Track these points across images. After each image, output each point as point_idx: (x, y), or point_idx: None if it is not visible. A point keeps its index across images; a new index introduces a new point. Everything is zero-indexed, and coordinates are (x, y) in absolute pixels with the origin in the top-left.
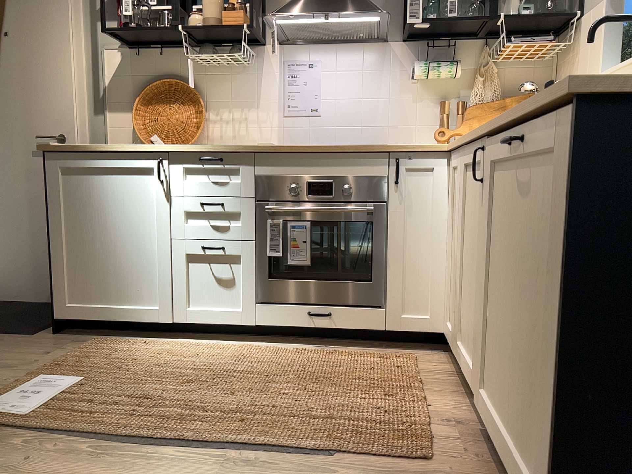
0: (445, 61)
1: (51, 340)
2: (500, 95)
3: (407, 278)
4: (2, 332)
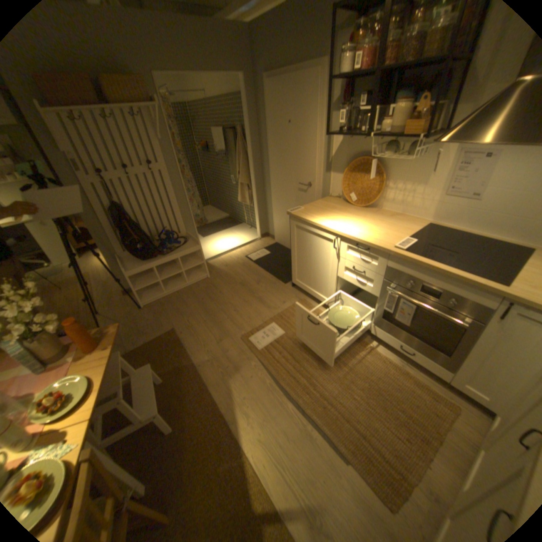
0: None
1: (289, 290)
2: None
3: (481, 371)
4: (277, 277)
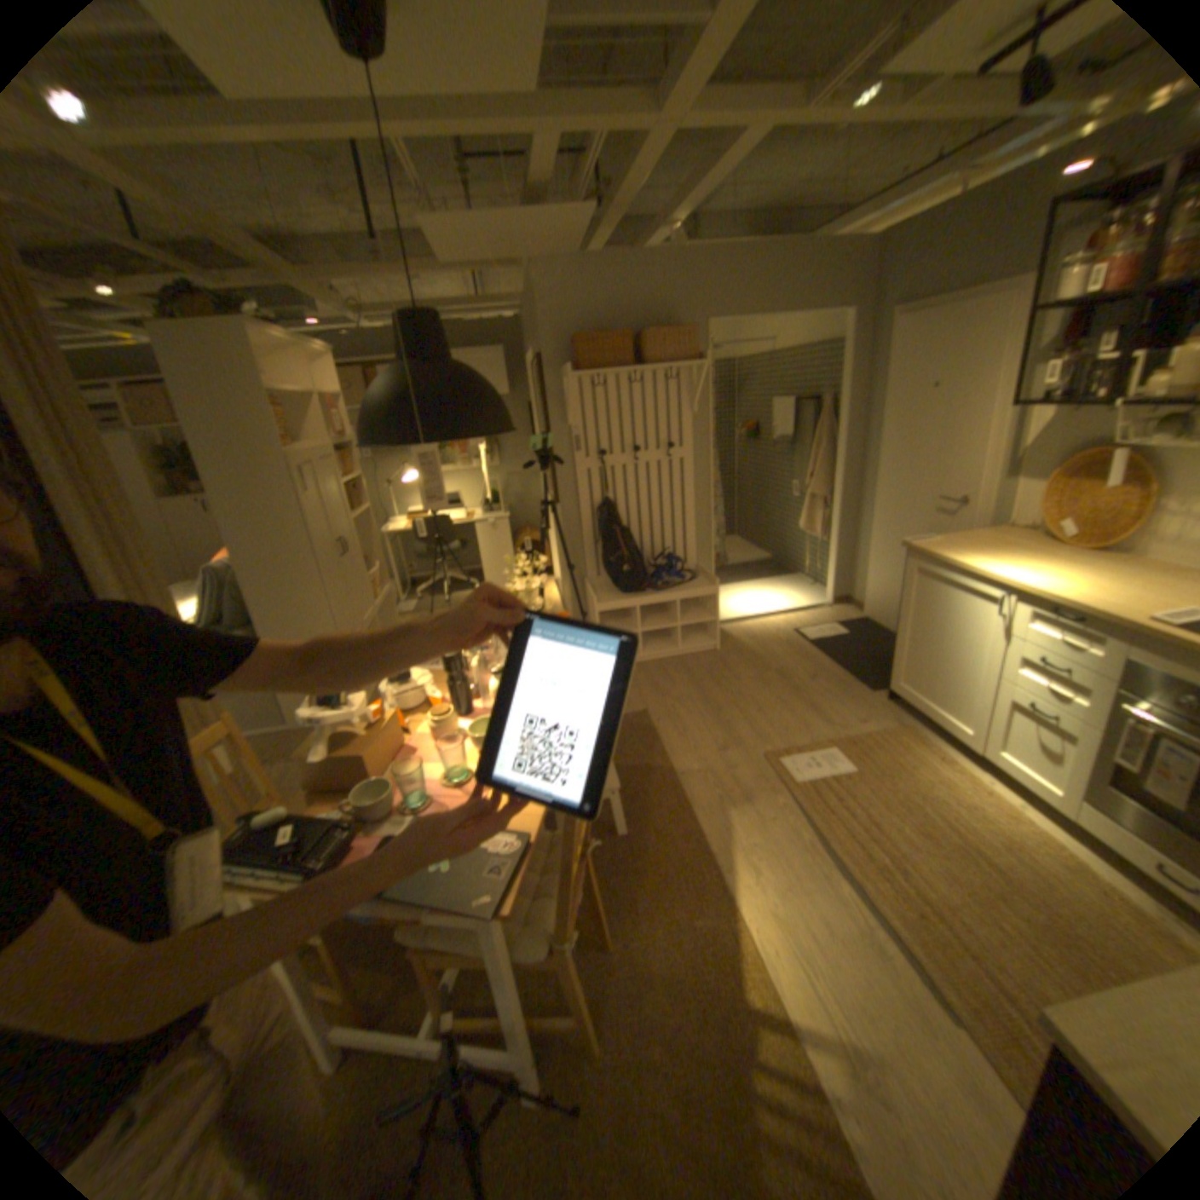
0: None
1: (881, 705)
2: None
3: None
4: (857, 677)
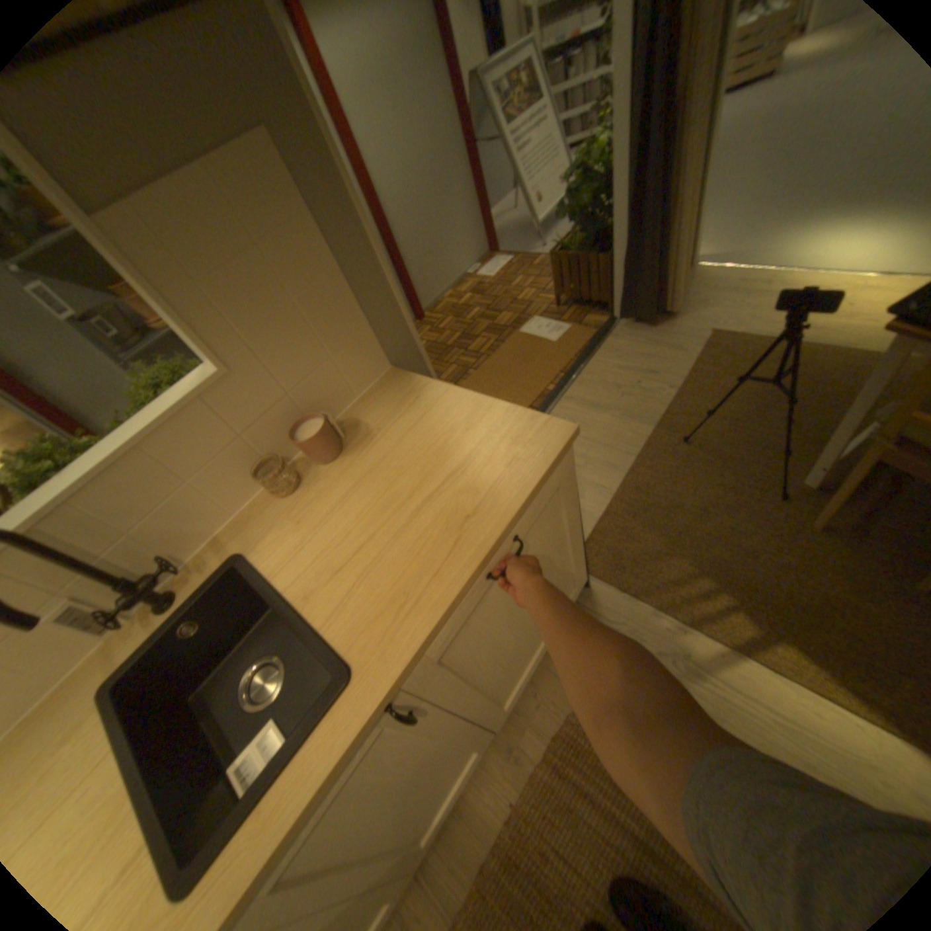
0: None
1: None
2: None
3: None
4: None
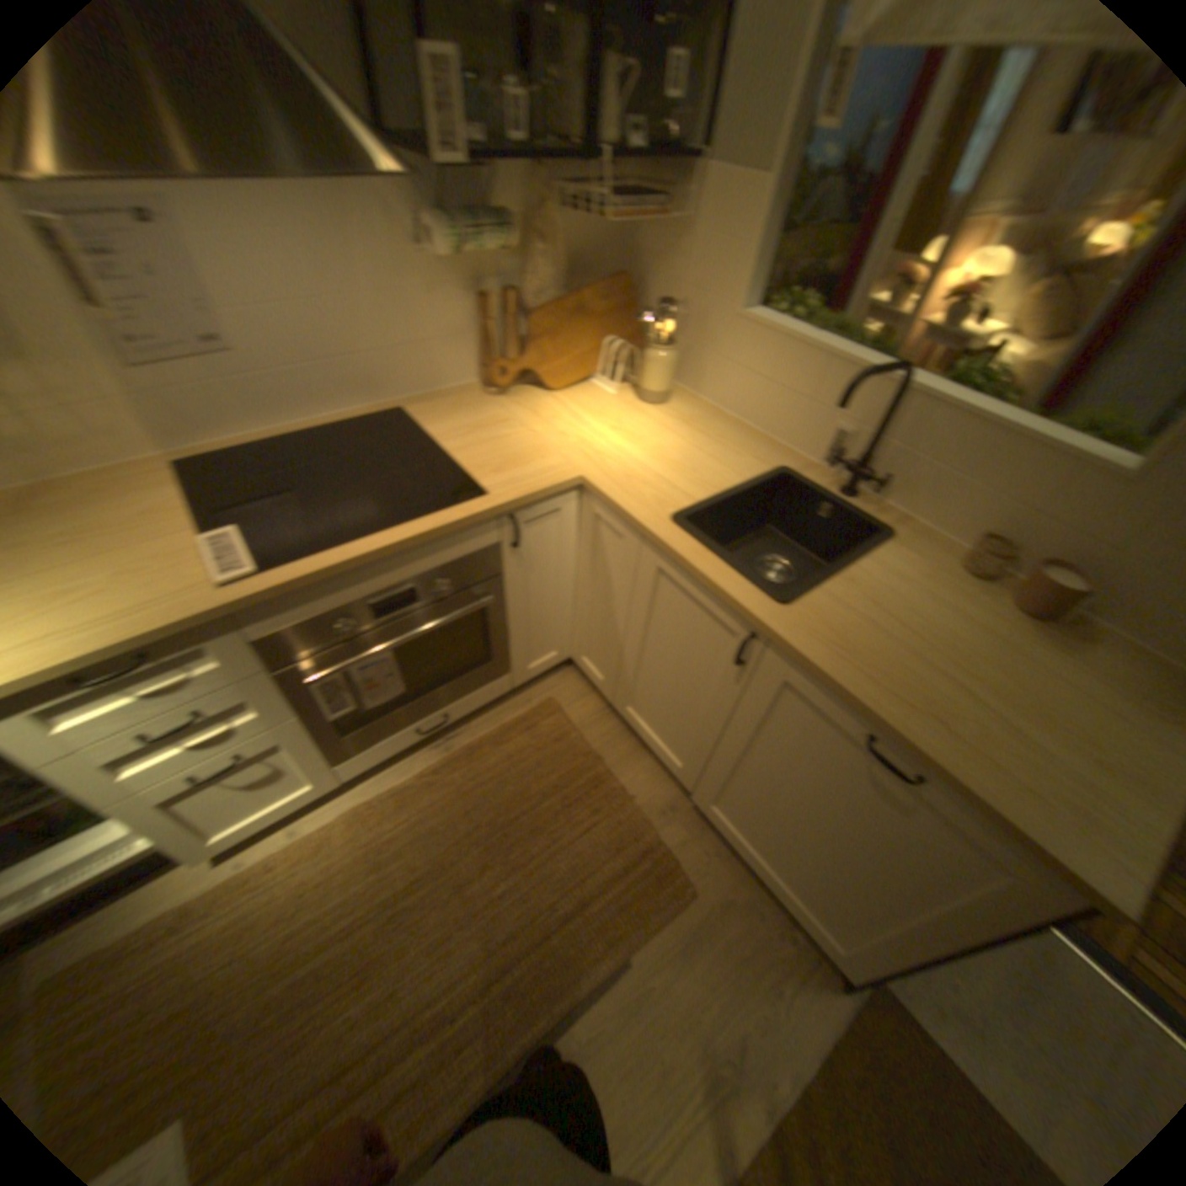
0: (491, 216)
1: None
2: (569, 270)
3: (532, 633)
4: None
